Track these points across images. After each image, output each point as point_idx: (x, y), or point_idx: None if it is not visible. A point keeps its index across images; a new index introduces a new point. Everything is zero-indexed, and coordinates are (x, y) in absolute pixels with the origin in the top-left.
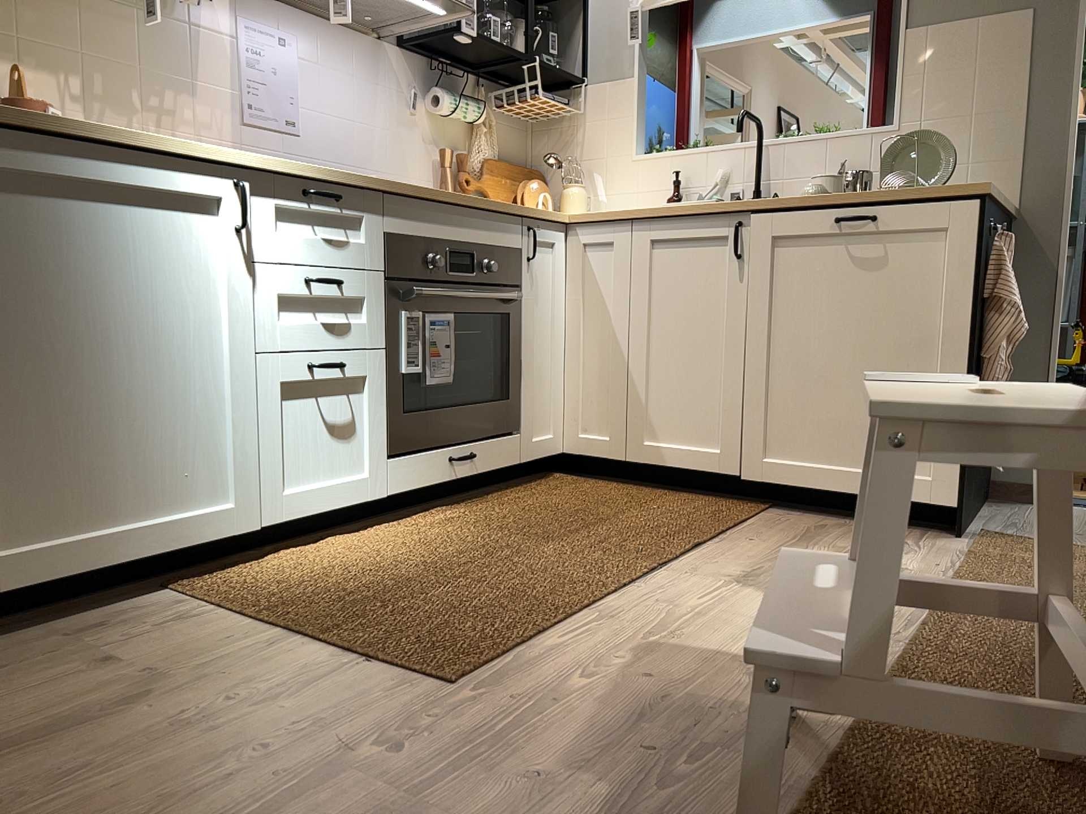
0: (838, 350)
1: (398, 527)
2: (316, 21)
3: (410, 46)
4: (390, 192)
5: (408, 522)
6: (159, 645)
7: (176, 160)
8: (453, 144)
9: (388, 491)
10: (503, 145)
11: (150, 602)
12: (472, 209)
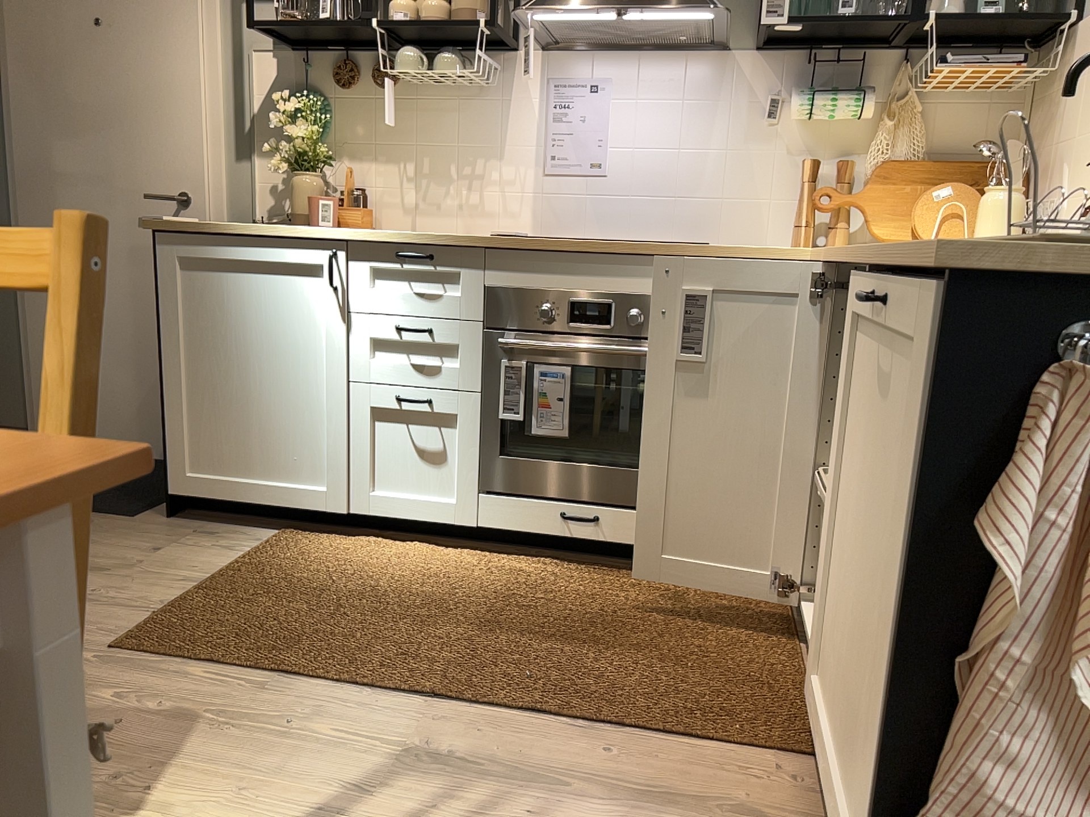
0: (867, 550)
1: (477, 561)
2: (647, 49)
3: (762, 44)
4: (488, 247)
5: (501, 561)
6: (180, 556)
7: (287, 239)
8: (842, 148)
9: (478, 525)
10: (954, 133)
11: (243, 533)
12: (612, 256)
